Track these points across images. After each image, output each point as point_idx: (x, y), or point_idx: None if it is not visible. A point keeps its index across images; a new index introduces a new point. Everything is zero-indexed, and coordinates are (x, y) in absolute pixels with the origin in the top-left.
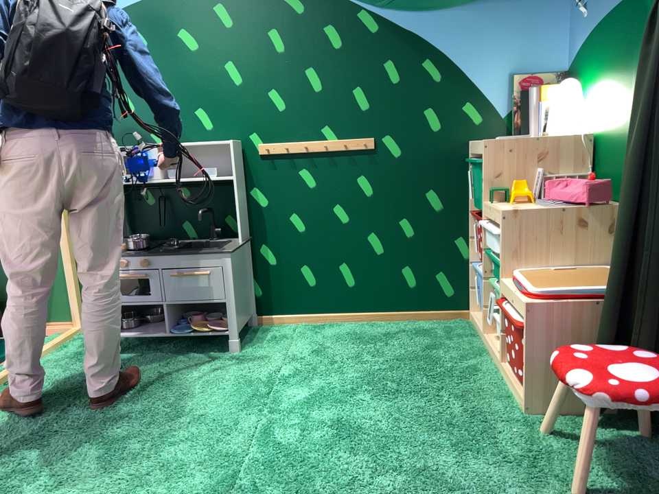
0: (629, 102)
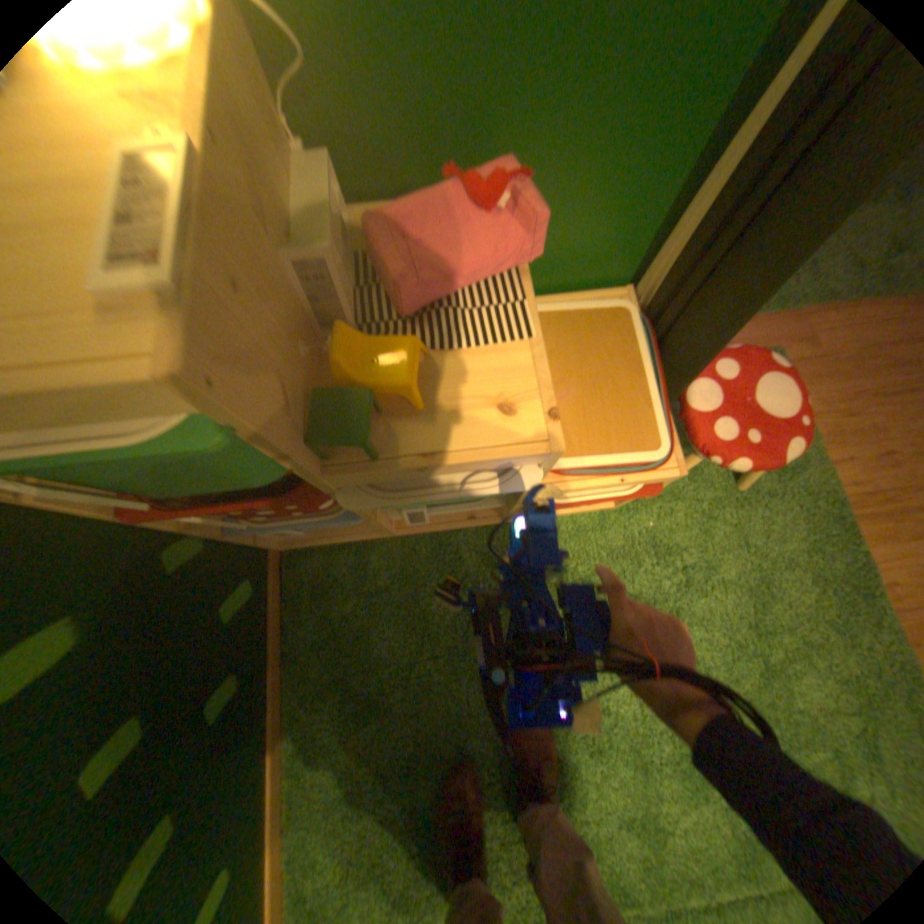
0: None
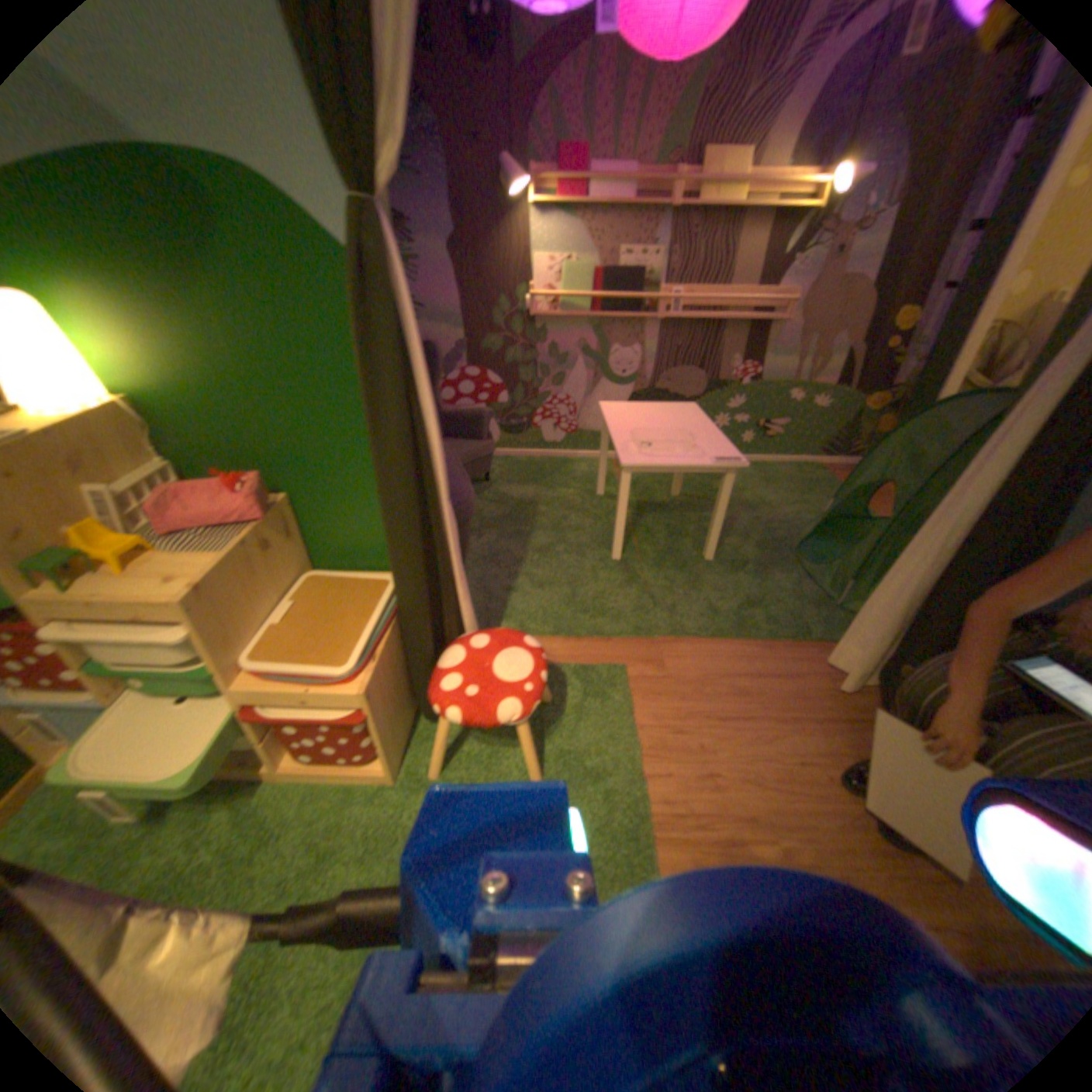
0: (214, 348)
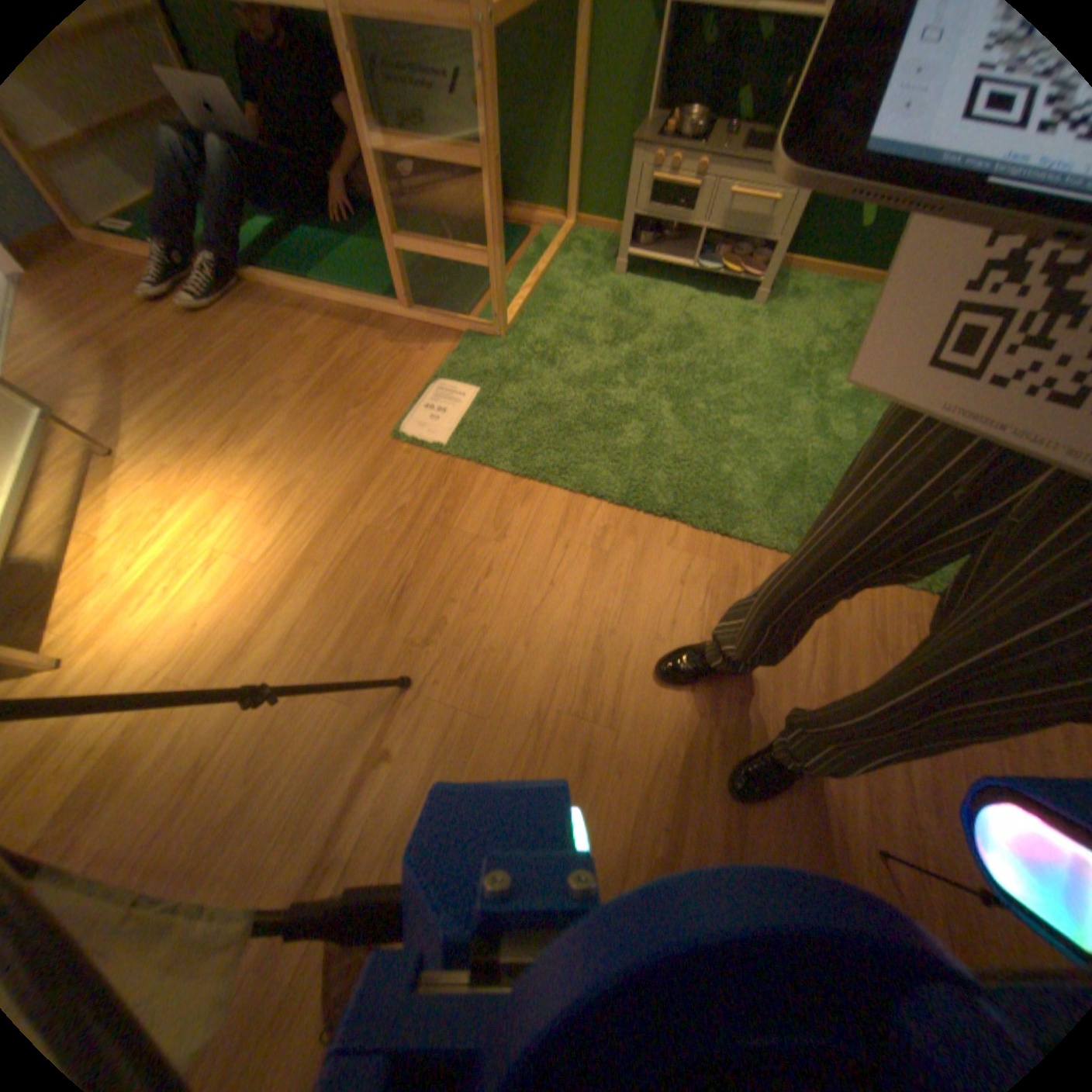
0: None
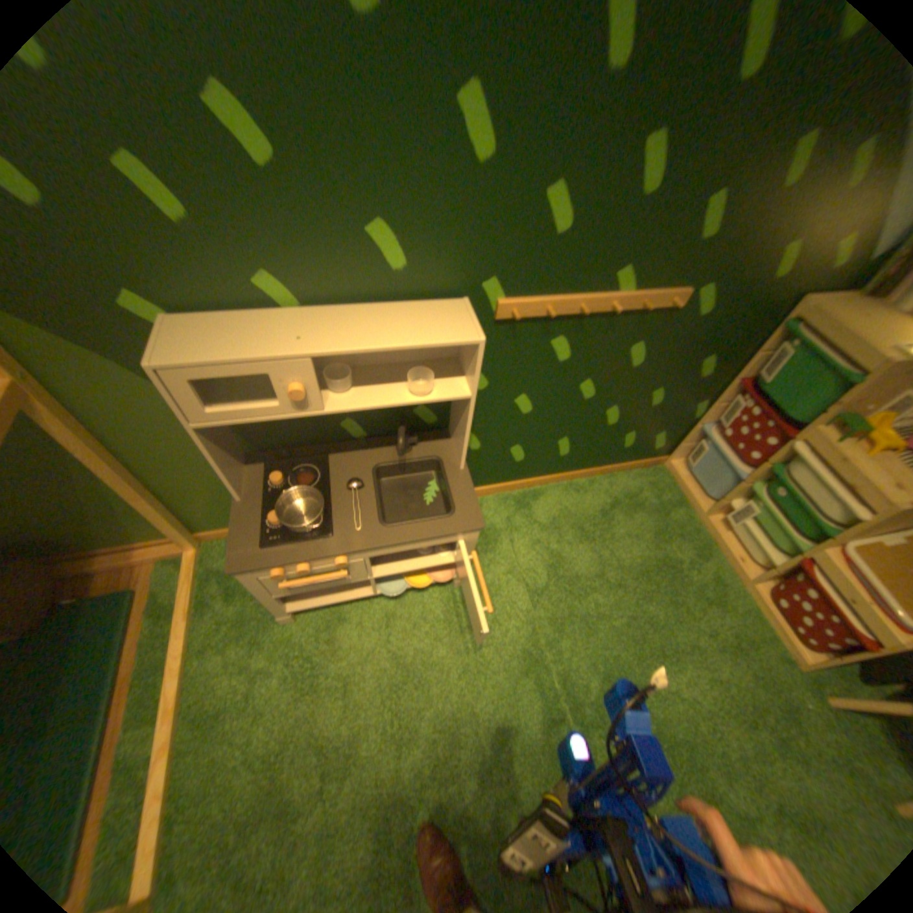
0: None
